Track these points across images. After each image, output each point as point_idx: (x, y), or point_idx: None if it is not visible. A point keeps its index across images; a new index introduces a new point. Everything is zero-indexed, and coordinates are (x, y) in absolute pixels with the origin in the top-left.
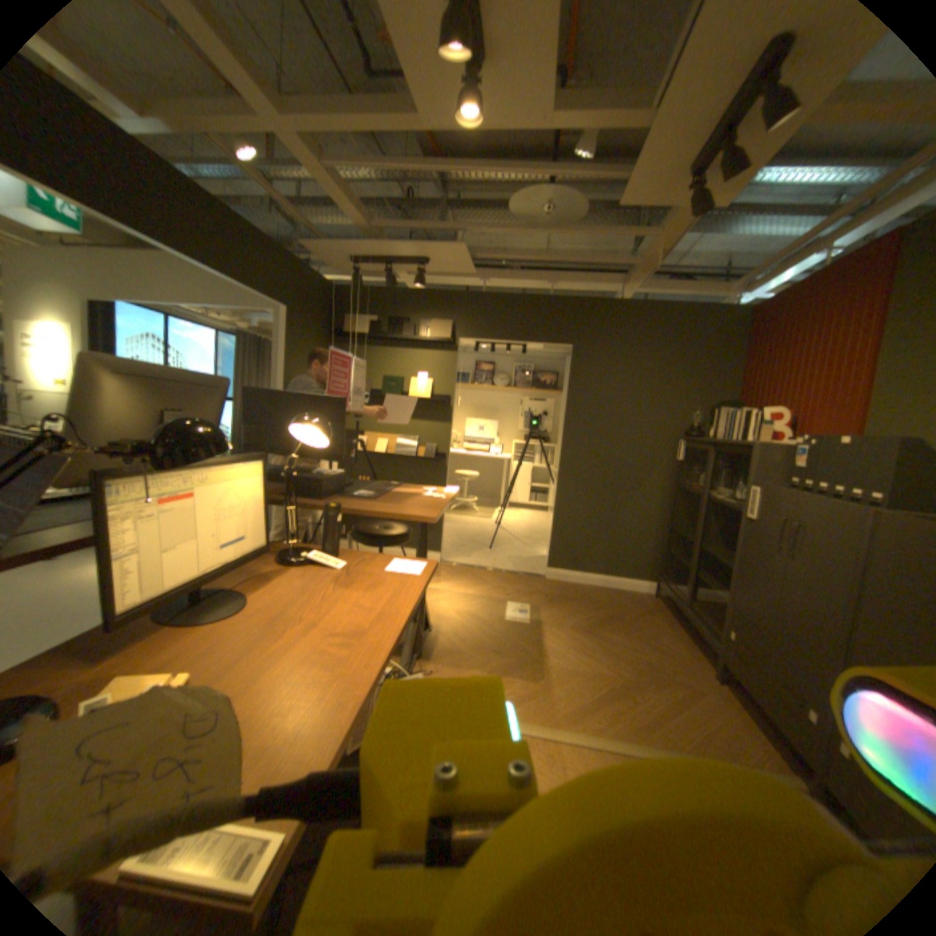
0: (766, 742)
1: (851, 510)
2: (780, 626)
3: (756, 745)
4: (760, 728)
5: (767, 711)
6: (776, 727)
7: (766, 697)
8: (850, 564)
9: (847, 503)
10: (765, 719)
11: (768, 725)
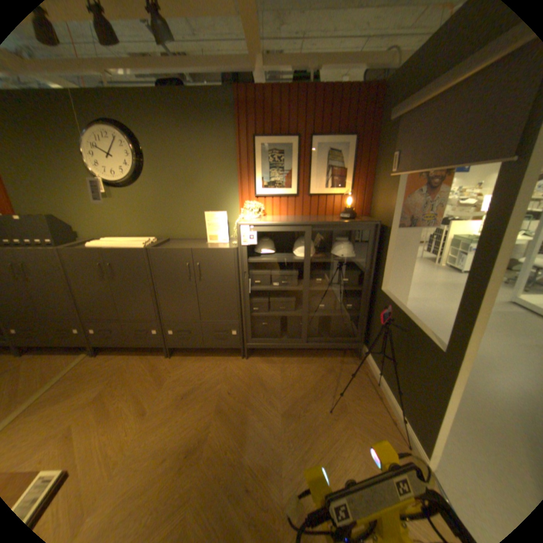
0: (61, 355)
1: (46, 250)
2: (40, 310)
3: (60, 359)
4: (54, 354)
5: (56, 344)
6: (63, 346)
7: (51, 340)
8: (58, 271)
9: (42, 248)
10: (53, 349)
11: (56, 350)
